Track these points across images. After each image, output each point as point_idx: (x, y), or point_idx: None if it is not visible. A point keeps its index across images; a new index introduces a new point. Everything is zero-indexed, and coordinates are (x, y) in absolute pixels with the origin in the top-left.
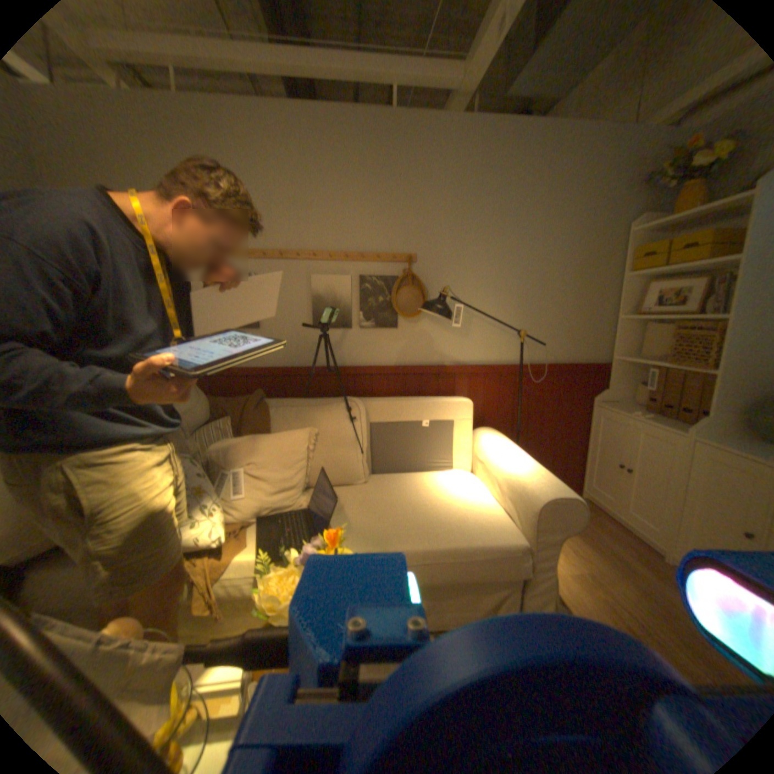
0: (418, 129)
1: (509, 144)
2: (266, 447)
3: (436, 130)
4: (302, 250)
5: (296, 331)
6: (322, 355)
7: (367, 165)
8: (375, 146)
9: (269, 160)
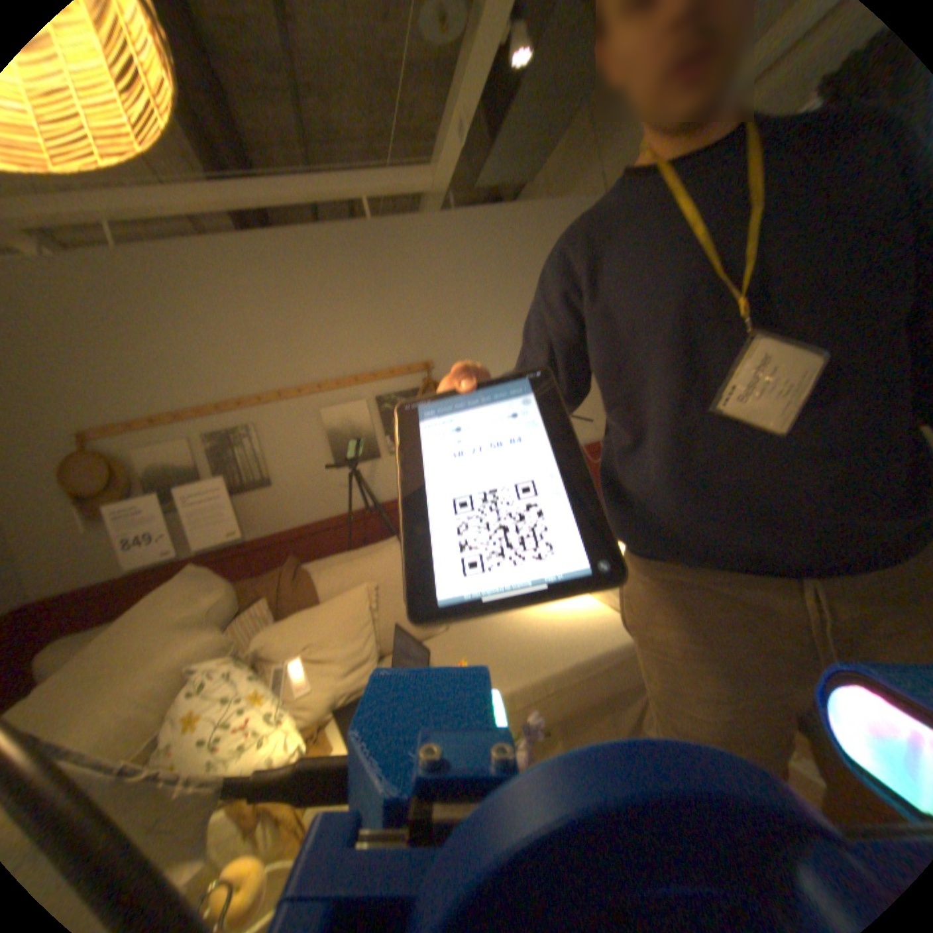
0: (401, 234)
1: (496, 232)
2: (321, 619)
3: (418, 232)
4: (304, 383)
5: (317, 475)
6: (354, 495)
7: (355, 279)
8: (359, 259)
9: (243, 295)
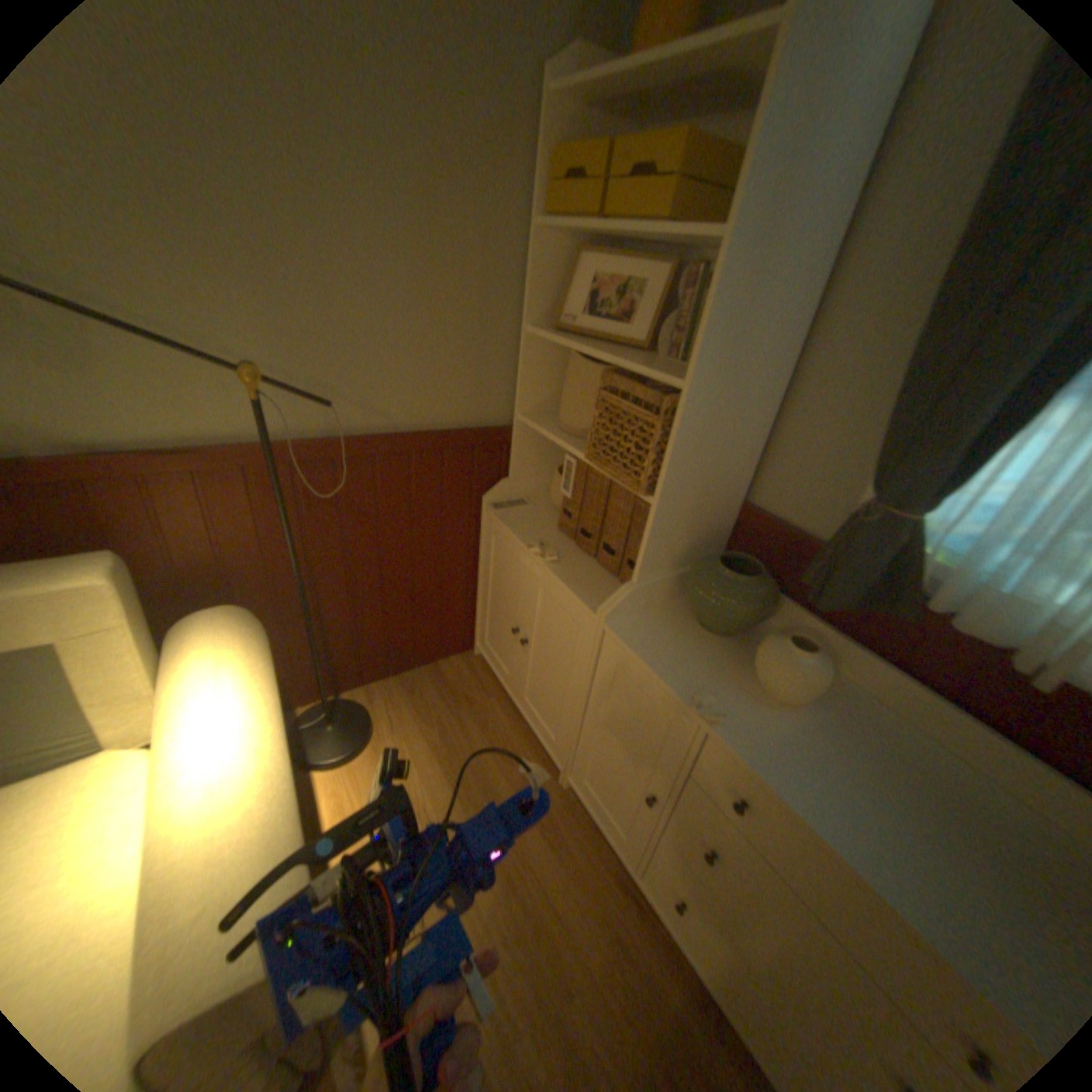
0: None
1: None
2: None
3: None
4: None
5: None
6: None
7: None
8: None
9: None
